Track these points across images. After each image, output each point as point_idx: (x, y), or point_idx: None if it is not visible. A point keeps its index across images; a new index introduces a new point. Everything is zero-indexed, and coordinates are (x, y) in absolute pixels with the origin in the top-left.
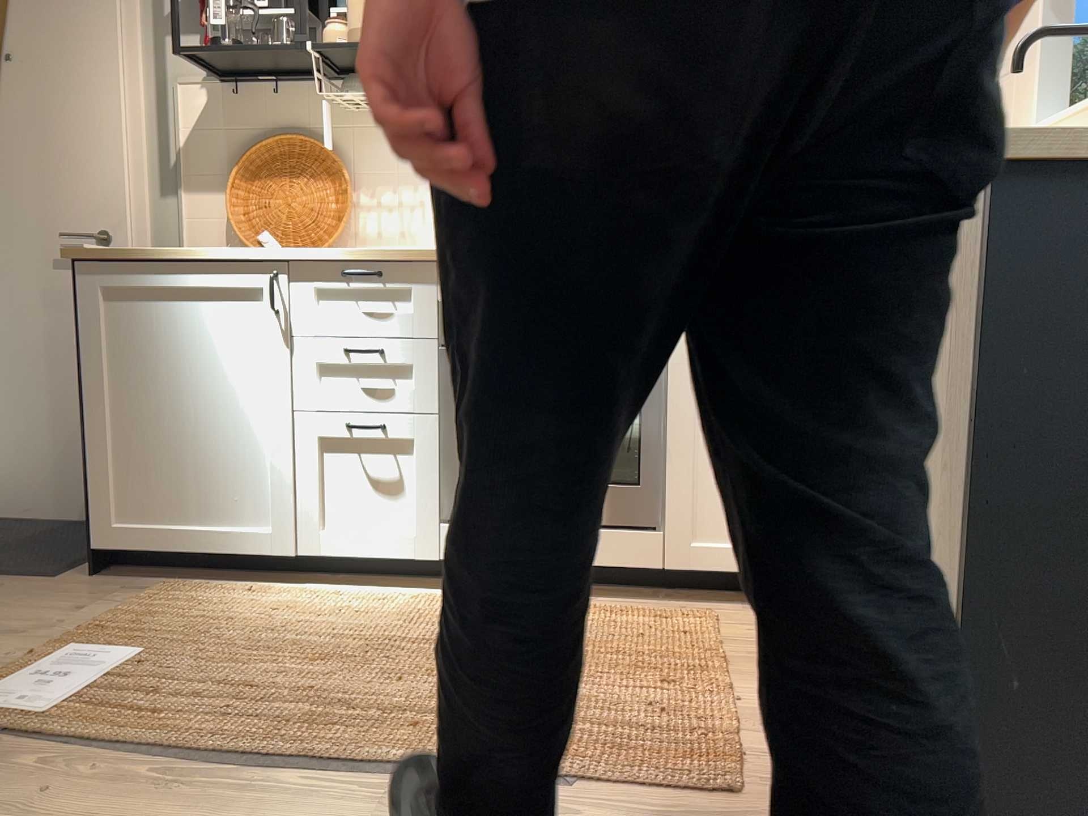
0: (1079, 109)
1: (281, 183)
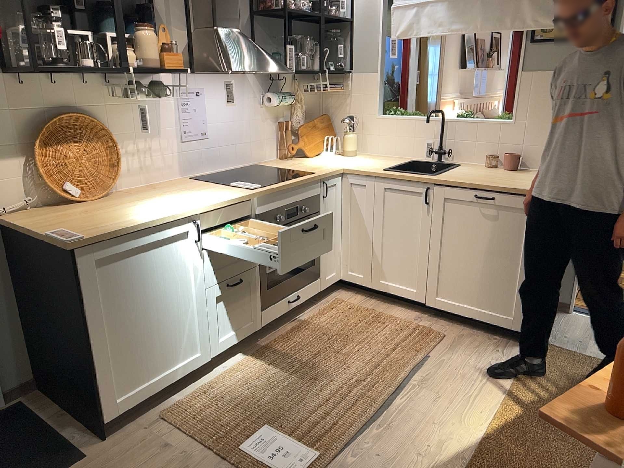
0: (402, 117)
1: (70, 147)
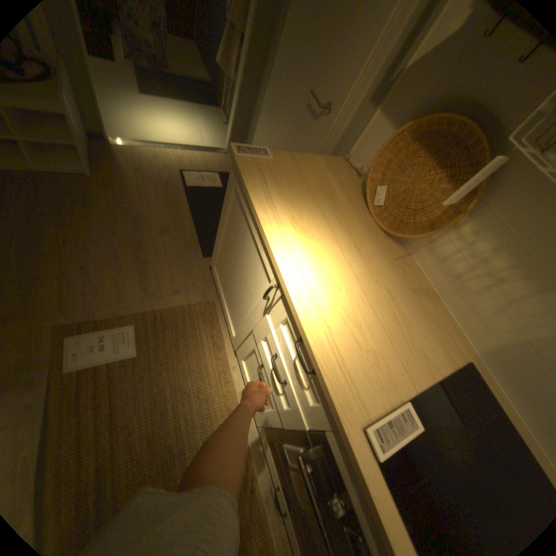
0: None
1: (431, 161)
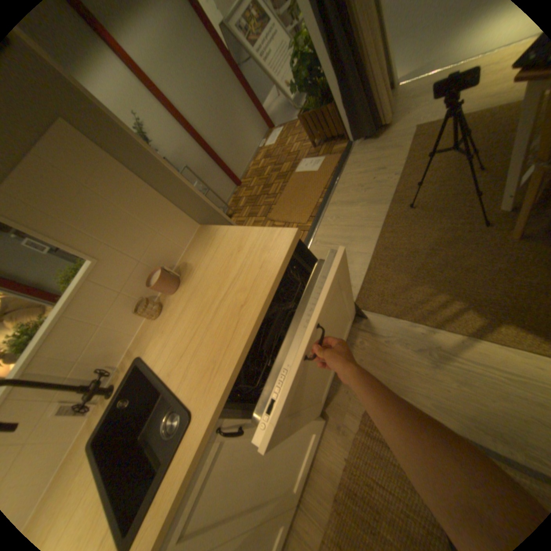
0: None
1: None
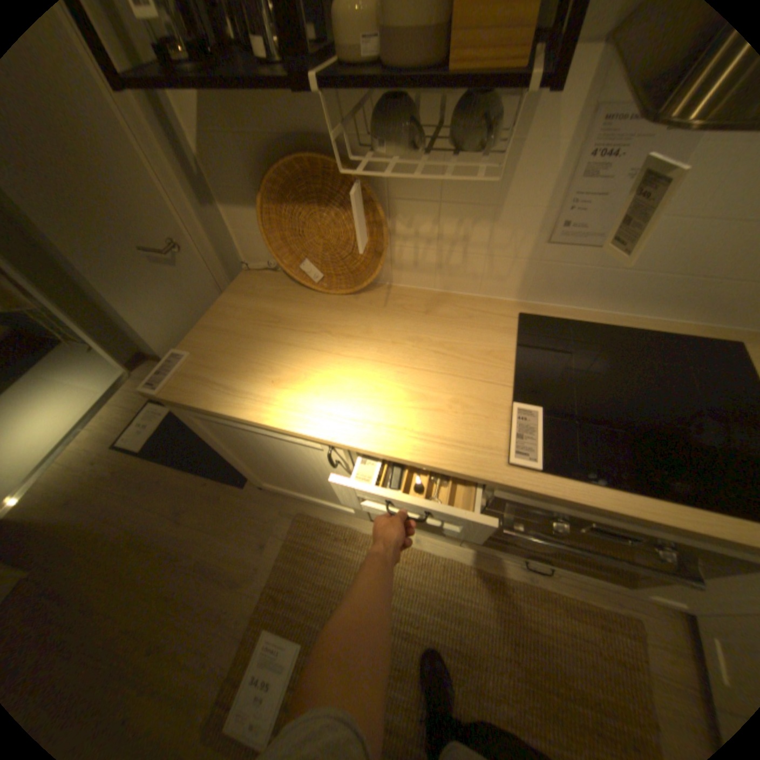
0: None
1: (311, 207)
